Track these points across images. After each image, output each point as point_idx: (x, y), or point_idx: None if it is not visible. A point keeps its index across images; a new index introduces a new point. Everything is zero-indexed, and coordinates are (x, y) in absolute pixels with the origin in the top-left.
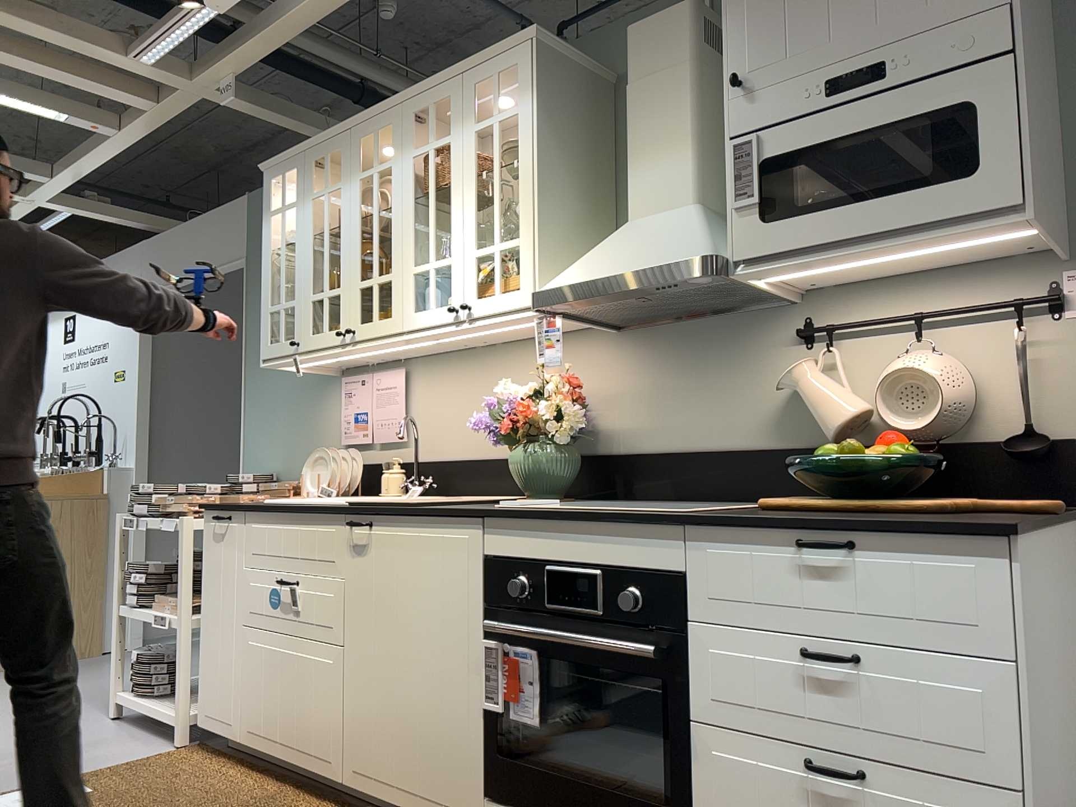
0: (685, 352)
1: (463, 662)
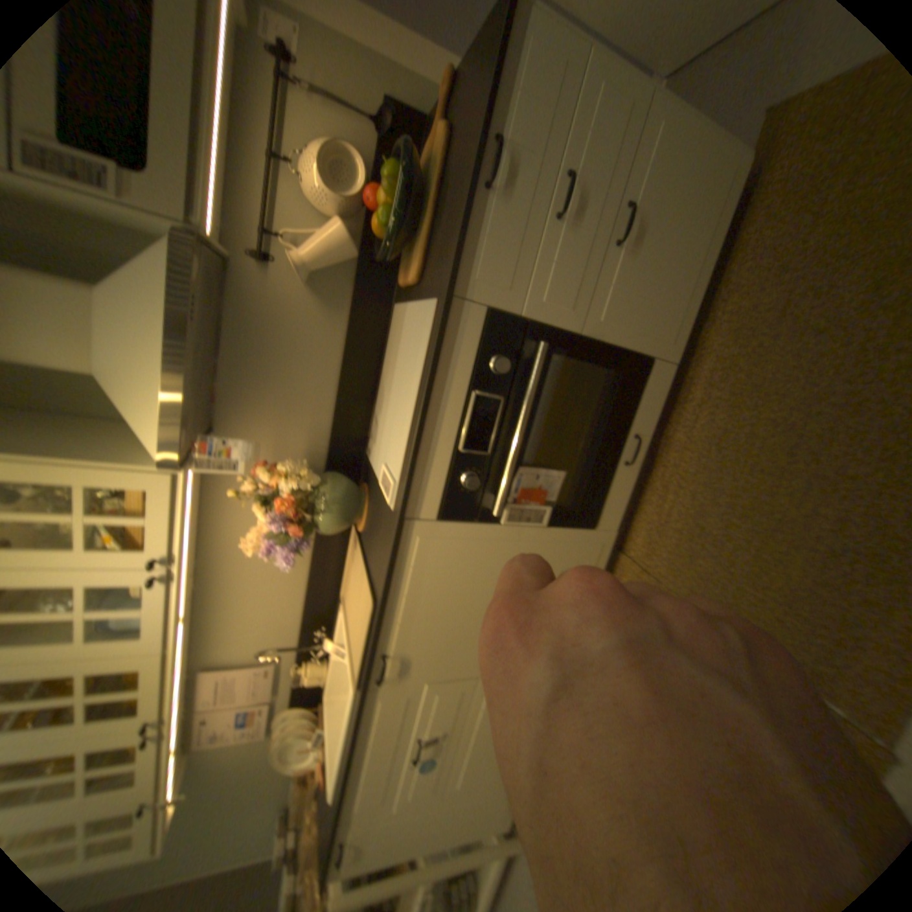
0: (253, 367)
1: (512, 543)
